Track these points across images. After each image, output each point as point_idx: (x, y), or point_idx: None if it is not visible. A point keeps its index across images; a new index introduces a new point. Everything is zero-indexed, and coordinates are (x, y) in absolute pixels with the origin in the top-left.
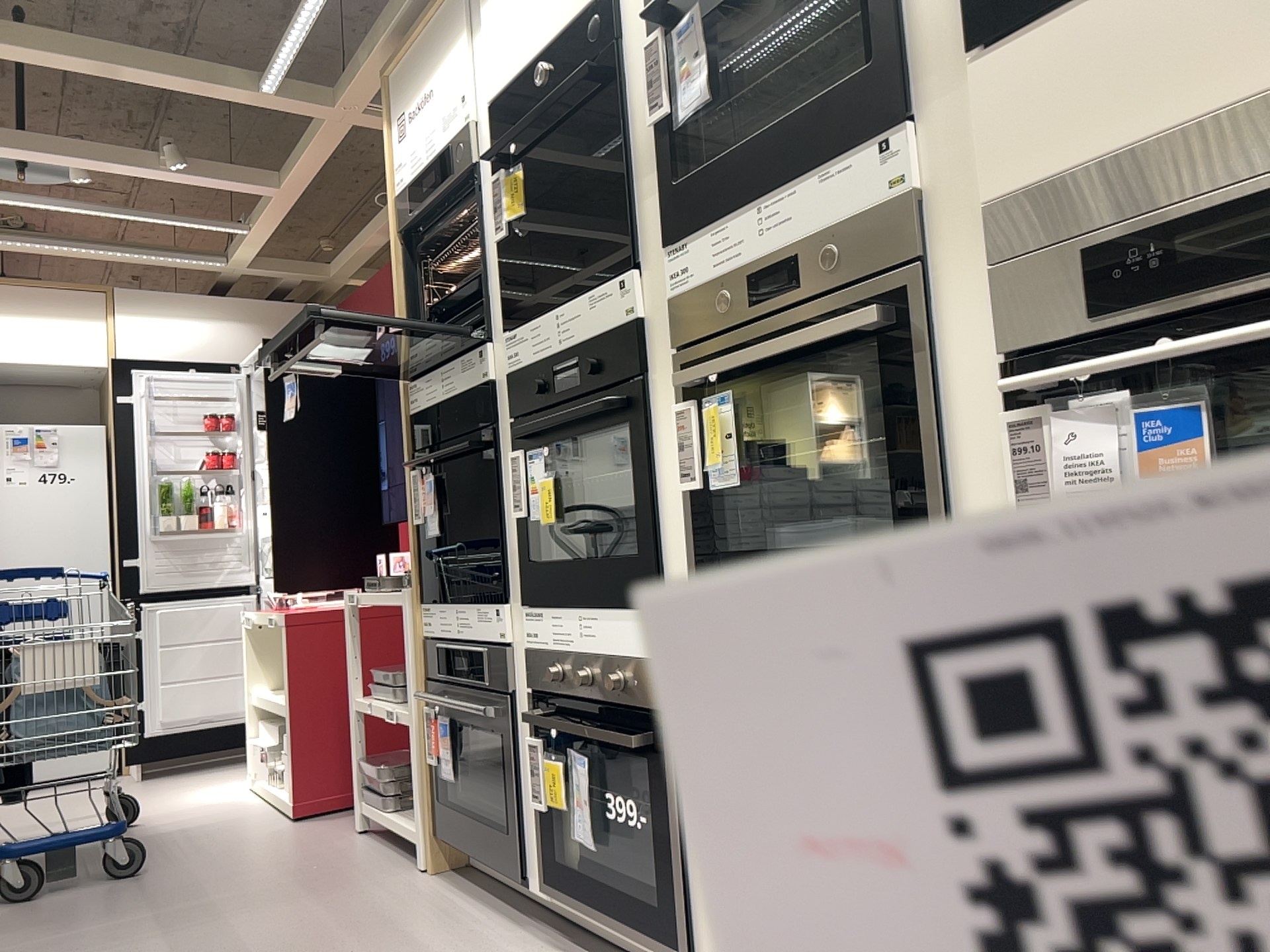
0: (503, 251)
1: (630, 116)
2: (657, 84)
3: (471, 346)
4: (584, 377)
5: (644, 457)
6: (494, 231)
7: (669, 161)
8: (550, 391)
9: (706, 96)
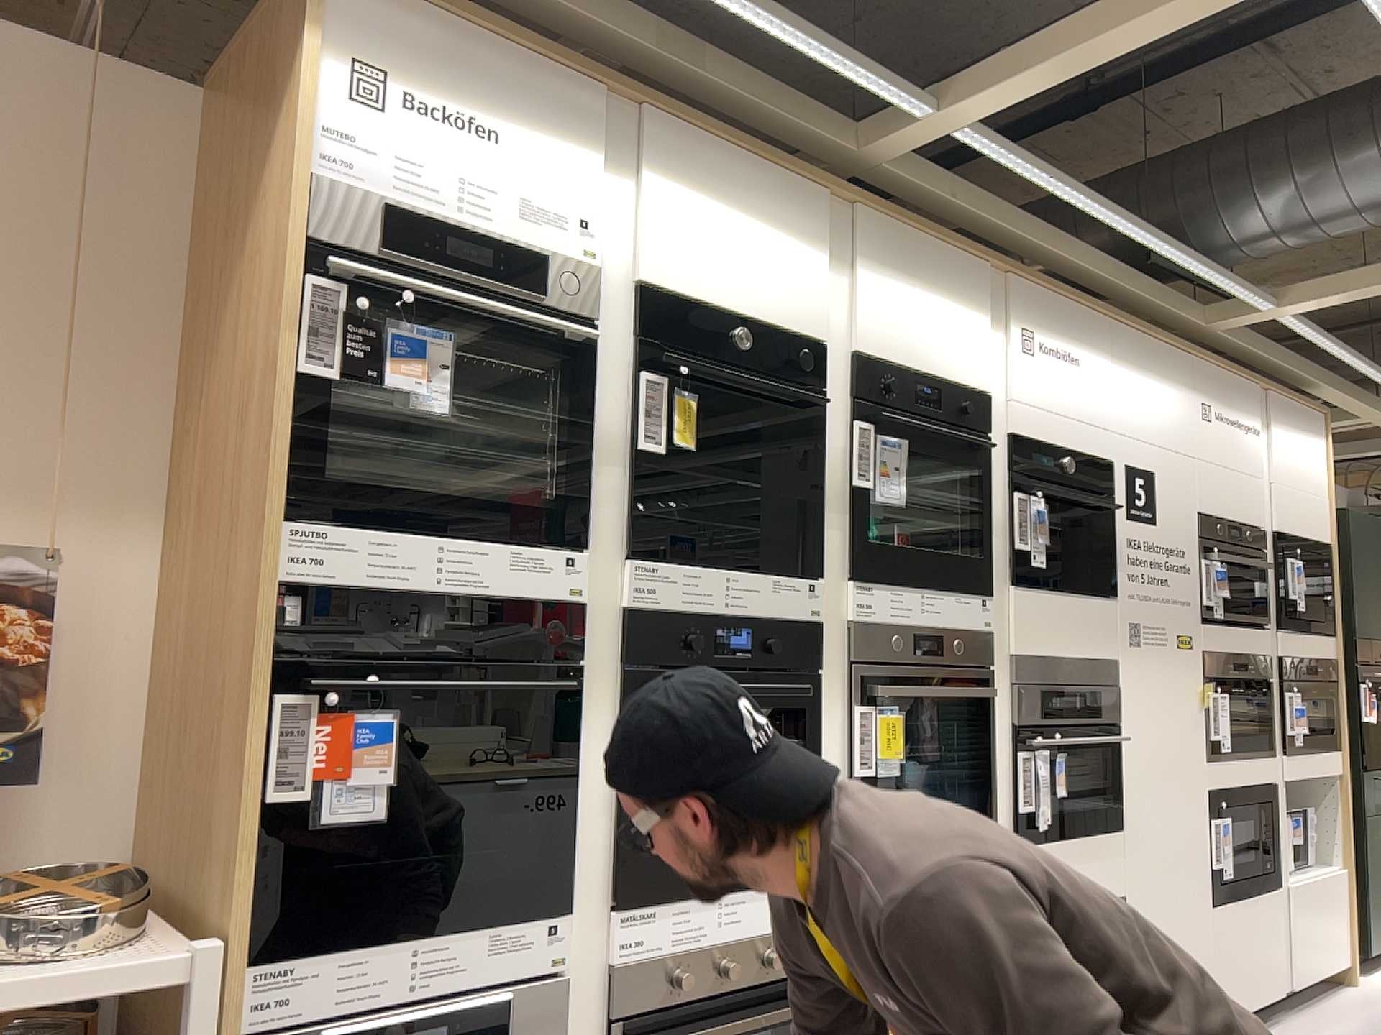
0: (639, 463)
1: (819, 458)
2: (861, 464)
3: (554, 543)
4: (758, 650)
5: (813, 734)
6: (647, 439)
7: (857, 520)
8: (708, 648)
9: (895, 503)
